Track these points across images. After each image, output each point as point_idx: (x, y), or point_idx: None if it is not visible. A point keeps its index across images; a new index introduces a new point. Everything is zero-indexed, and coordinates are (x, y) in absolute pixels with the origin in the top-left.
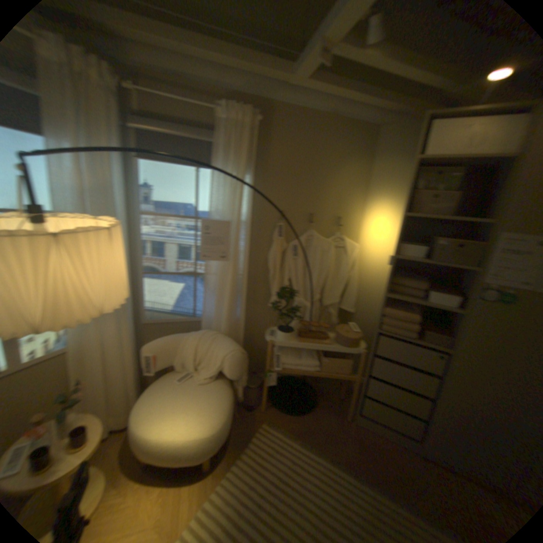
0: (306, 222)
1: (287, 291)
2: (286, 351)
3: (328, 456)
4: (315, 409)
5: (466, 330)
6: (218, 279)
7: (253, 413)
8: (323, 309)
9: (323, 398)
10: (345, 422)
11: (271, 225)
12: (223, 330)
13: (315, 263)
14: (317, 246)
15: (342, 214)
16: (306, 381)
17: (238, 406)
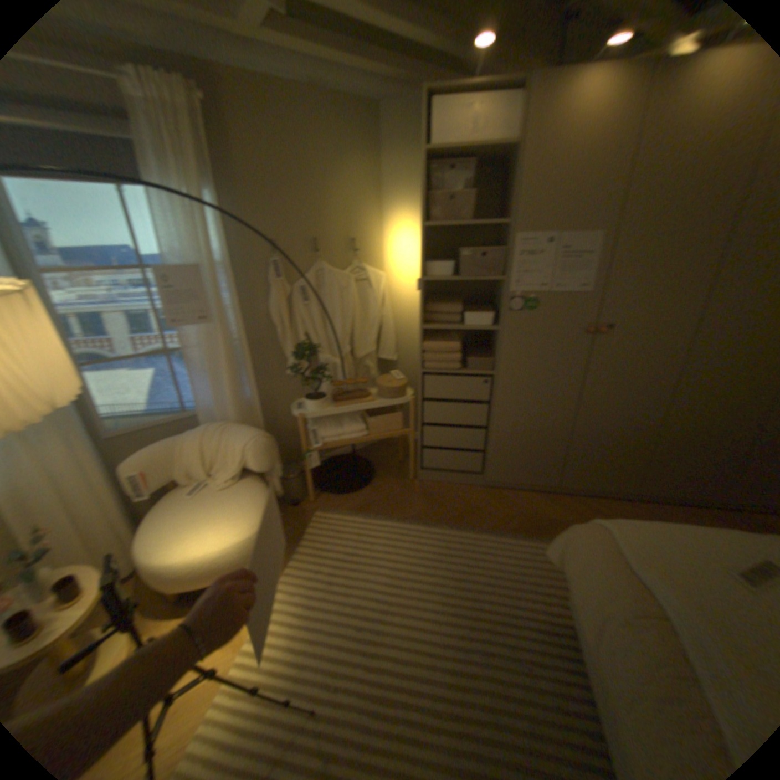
0: (309, 252)
1: (305, 348)
2: (322, 422)
3: (393, 516)
4: (372, 479)
5: (502, 346)
6: (204, 352)
7: (300, 506)
8: (358, 363)
9: (381, 466)
10: (408, 481)
11: (262, 263)
12: (232, 419)
13: (334, 306)
14: (331, 283)
15: (355, 235)
16: (357, 454)
17: (279, 504)
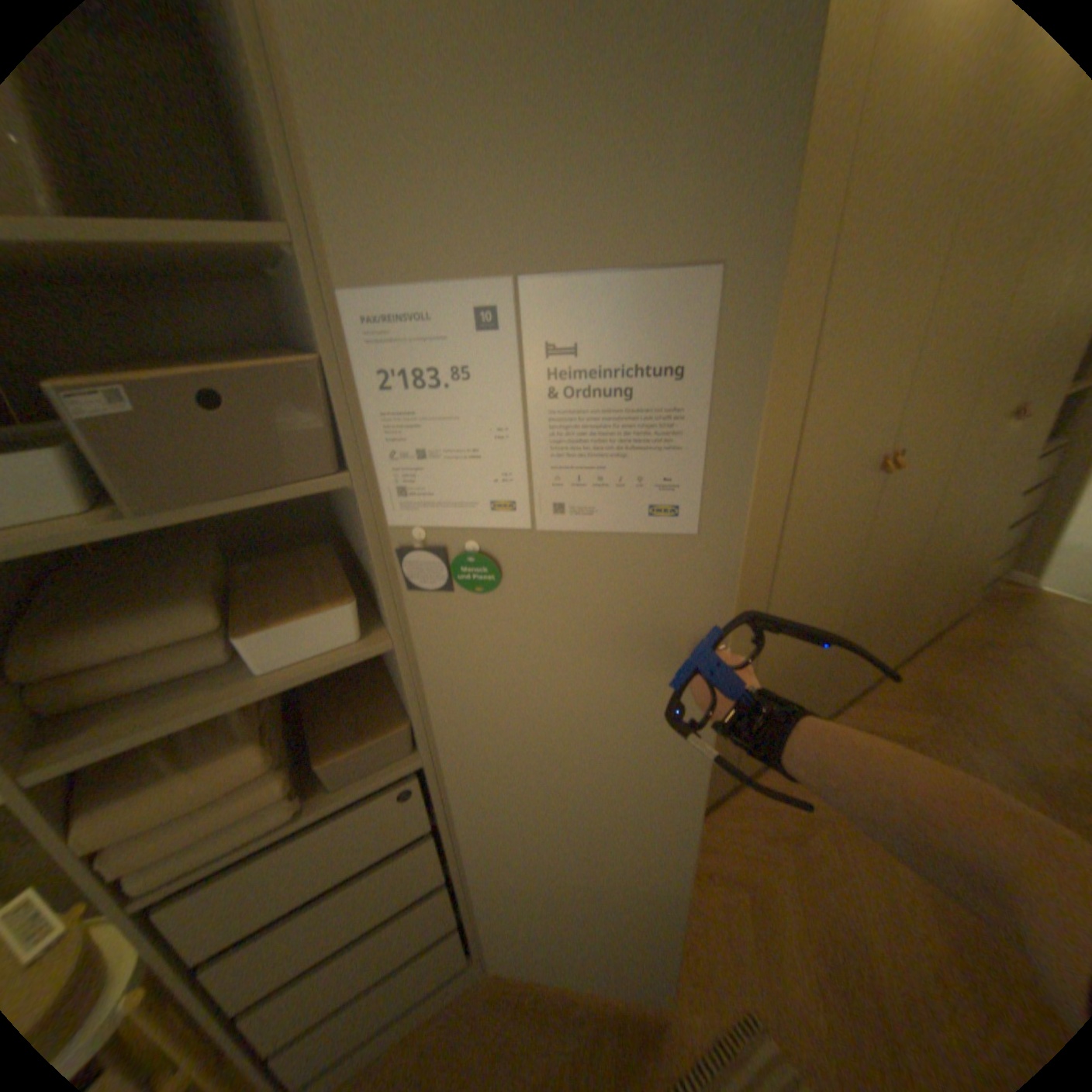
0: None
1: None
2: None
3: None
4: None
5: (418, 691)
6: None
7: None
8: None
9: None
10: None
11: None
12: None
13: None
14: None
15: None
16: None
17: None
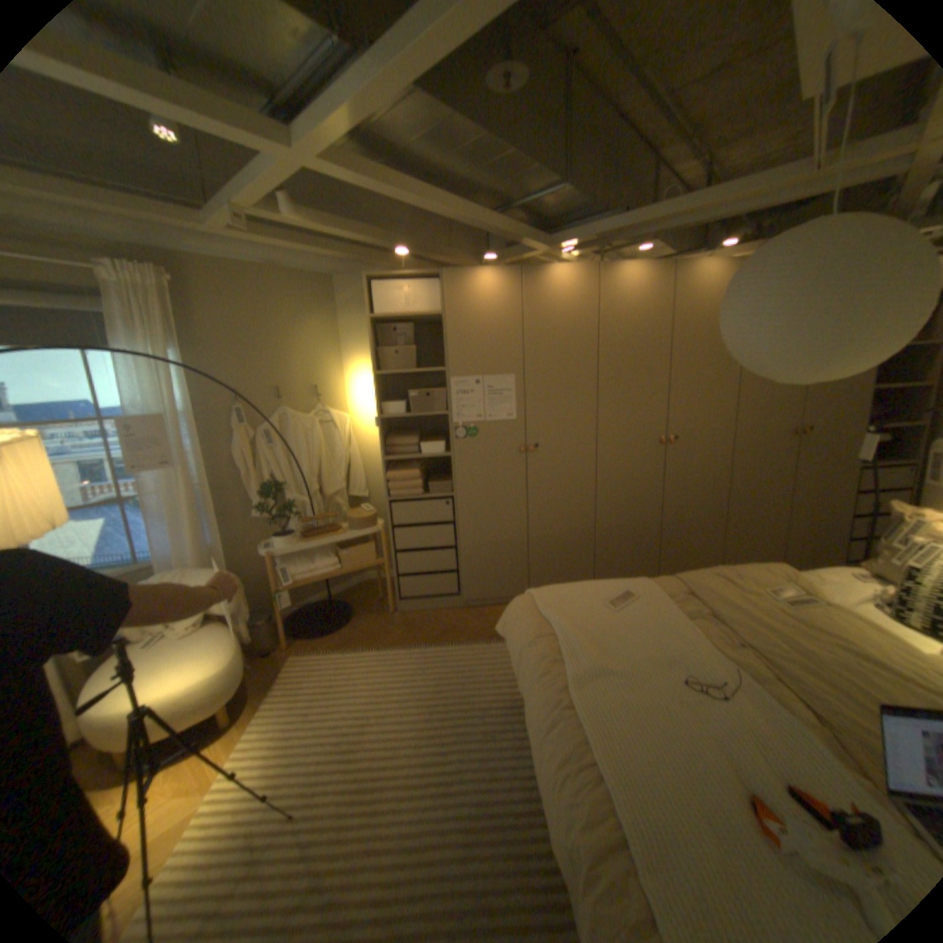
0: (270, 400)
1: (268, 487)
2: (289, 562)
3: (371, 649)
4: (348, 620)
5: (454, 470)
6: (158, 499)
7: (268, 659)
8: (325, 502)
9: (357, 608)
10: (386, 617)
11: (221, 411)
12: (187, 568)
13: (297, 448)
14: (293, 427)
15: (315, 383)
16: (330, 598)
17: (243, 657)
